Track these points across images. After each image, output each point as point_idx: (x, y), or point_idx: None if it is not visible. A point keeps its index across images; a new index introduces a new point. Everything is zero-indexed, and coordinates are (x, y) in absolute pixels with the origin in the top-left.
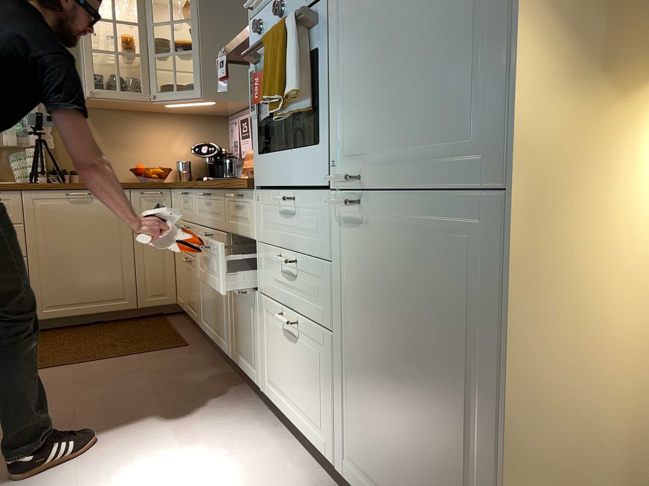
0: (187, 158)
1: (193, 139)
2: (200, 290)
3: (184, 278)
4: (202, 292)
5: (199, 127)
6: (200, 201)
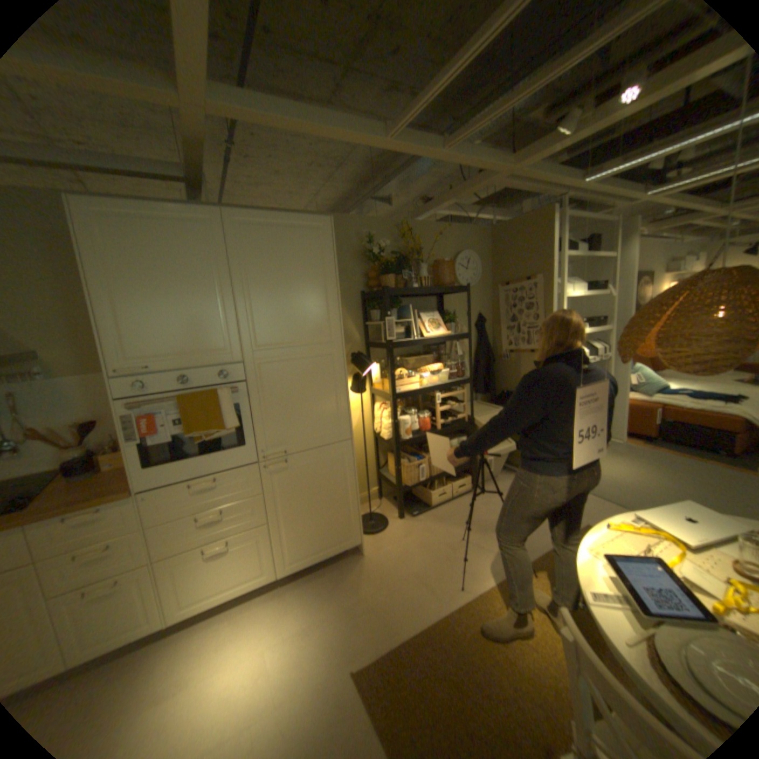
0: None
1: None
2: None
3: None
4: None
5: None
6: None
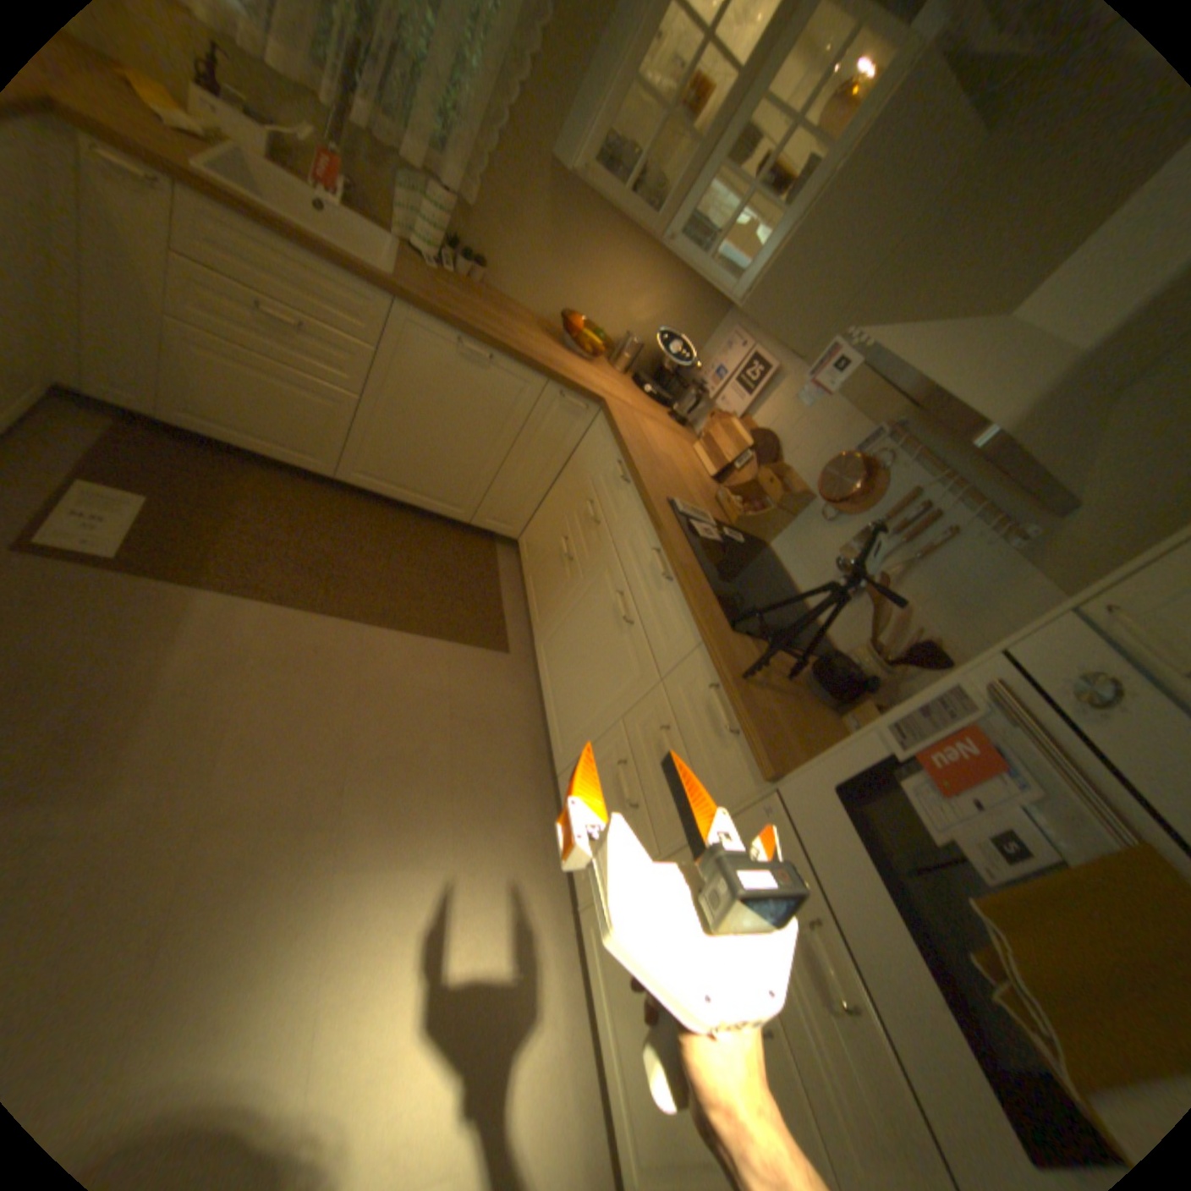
0: (642, 334)
1: (668, 311)
2: (562, 616)
3: (547, 547)
4: (564, 625)
5: (688, 297)
6: (642, 540)
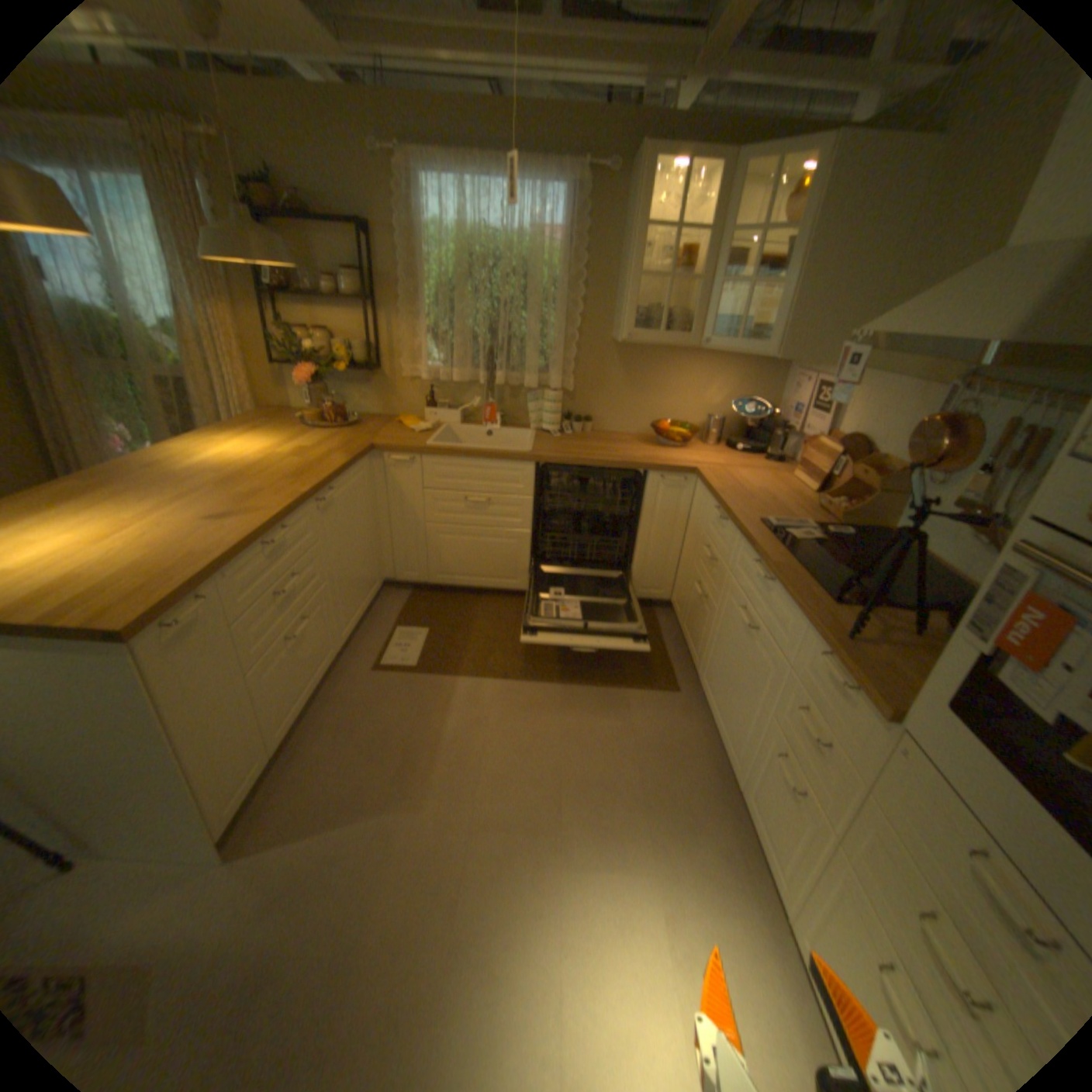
0: (721, 410)
1: (736, 385)
2: (711, 646)
3: (689, 596)
4: (714, 654)
5: (748, 368)
6: (747, 558)
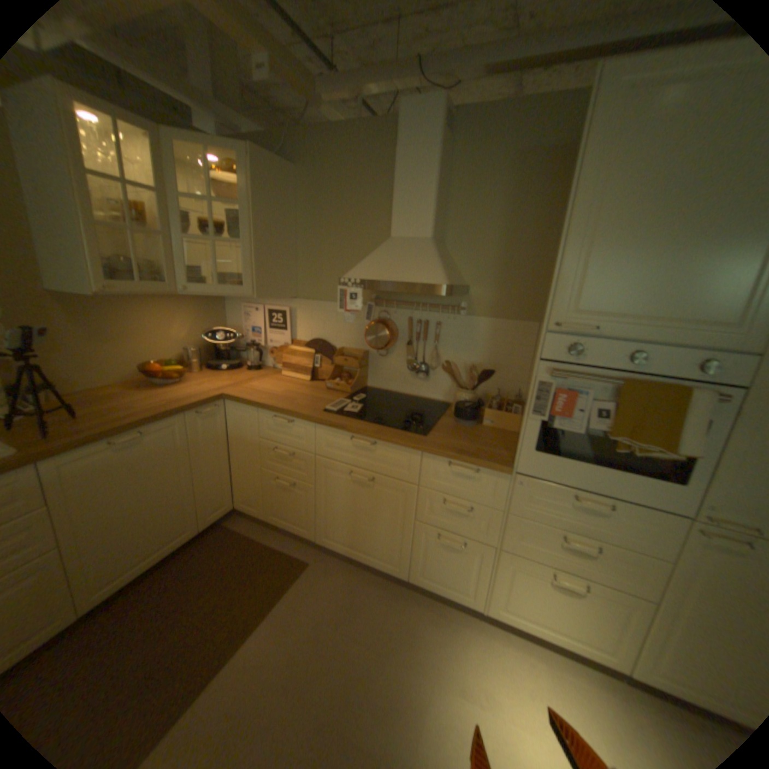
0: (188, 342)
1: (192, 320)
2: (319, 513)
3: (264, 492)
4: (327, 516)
5: (197, 306)
6: (334, 439)
